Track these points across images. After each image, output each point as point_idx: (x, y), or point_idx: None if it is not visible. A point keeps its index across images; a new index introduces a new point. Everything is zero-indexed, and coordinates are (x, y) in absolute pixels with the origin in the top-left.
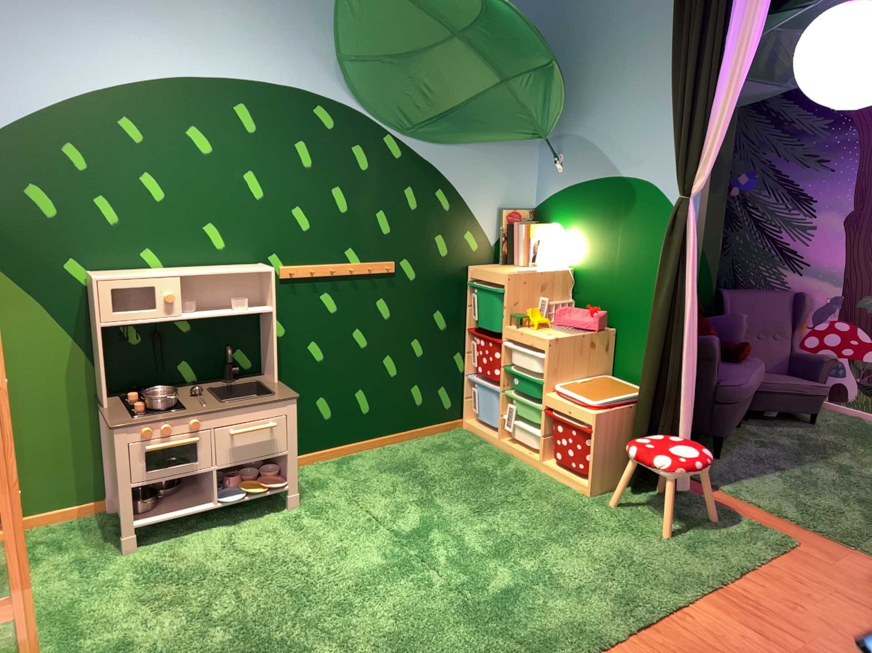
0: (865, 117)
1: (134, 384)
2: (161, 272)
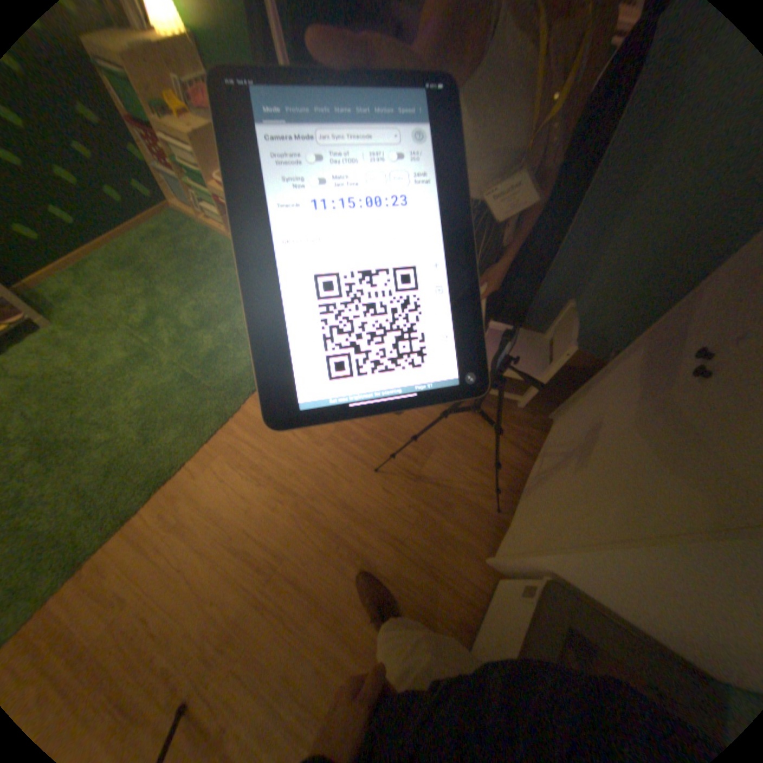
0: None
1: None
2: None
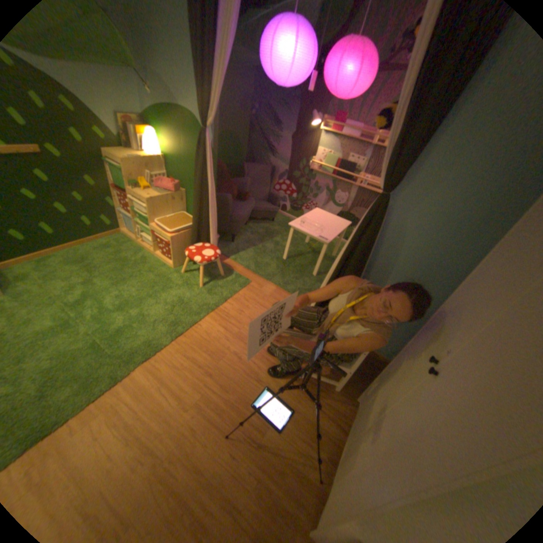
0: (305, 85)
1: None
2: None
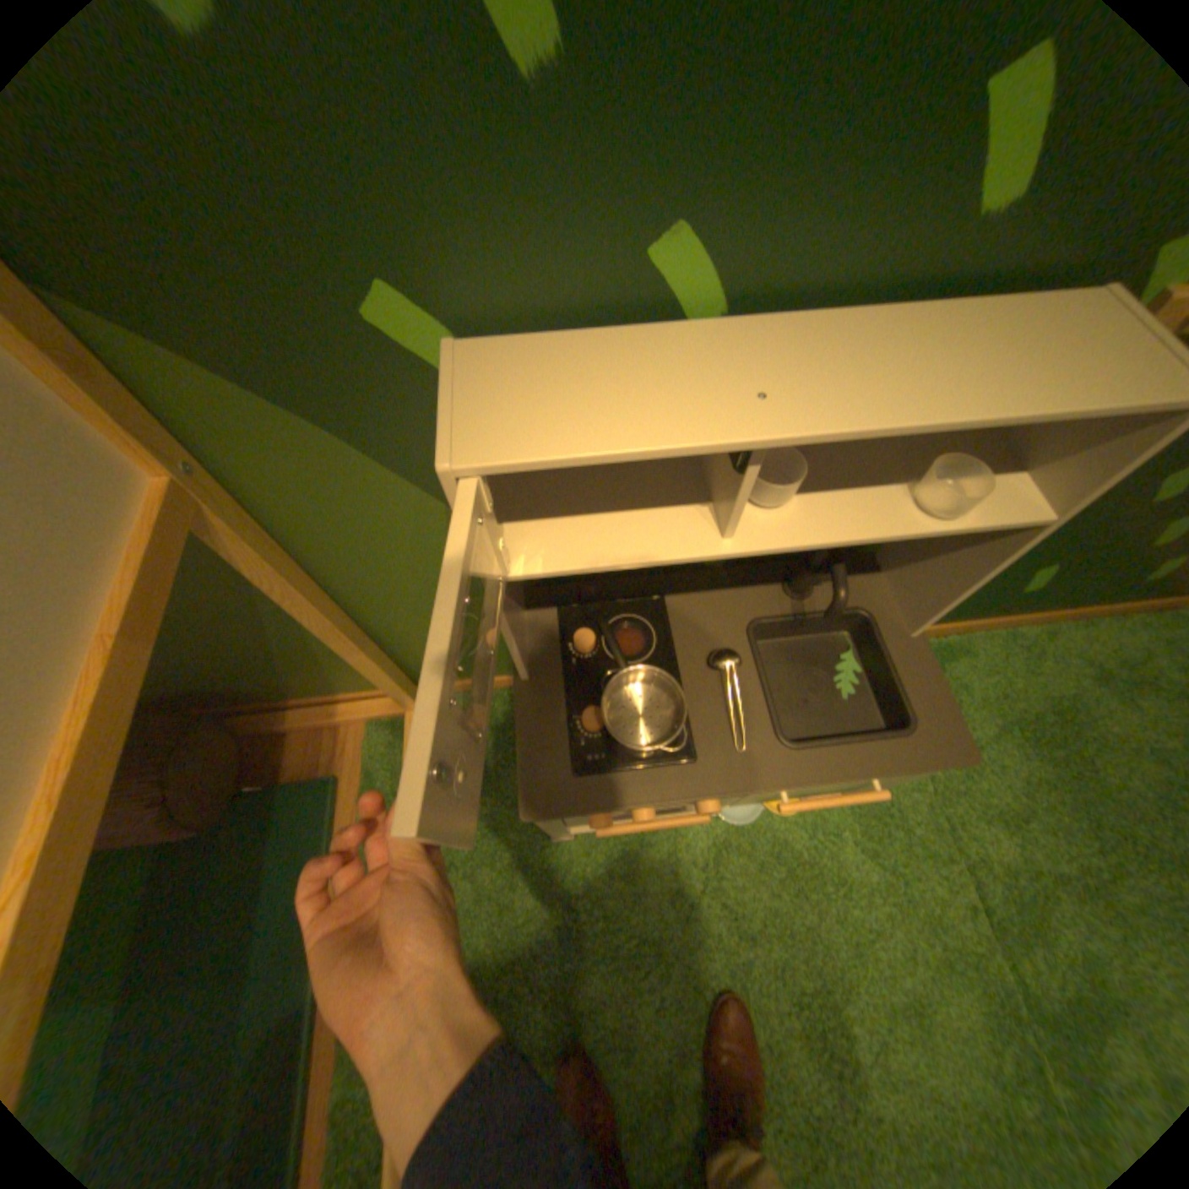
0: None
1: None
2: (722, 396)
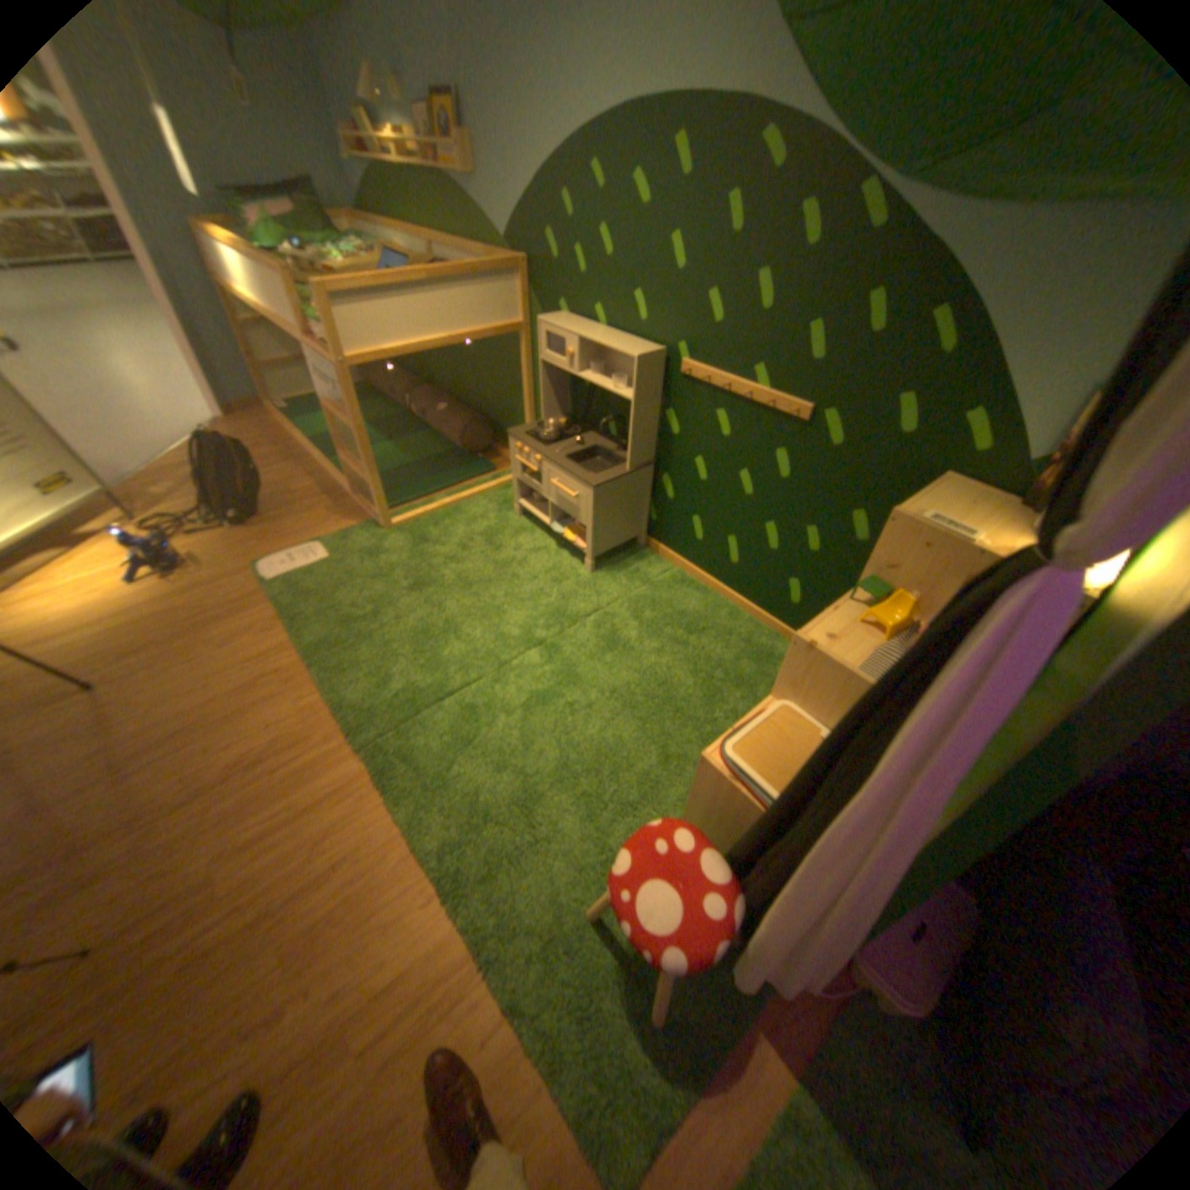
0: None
1: (583, 418)
2: (579, 330)
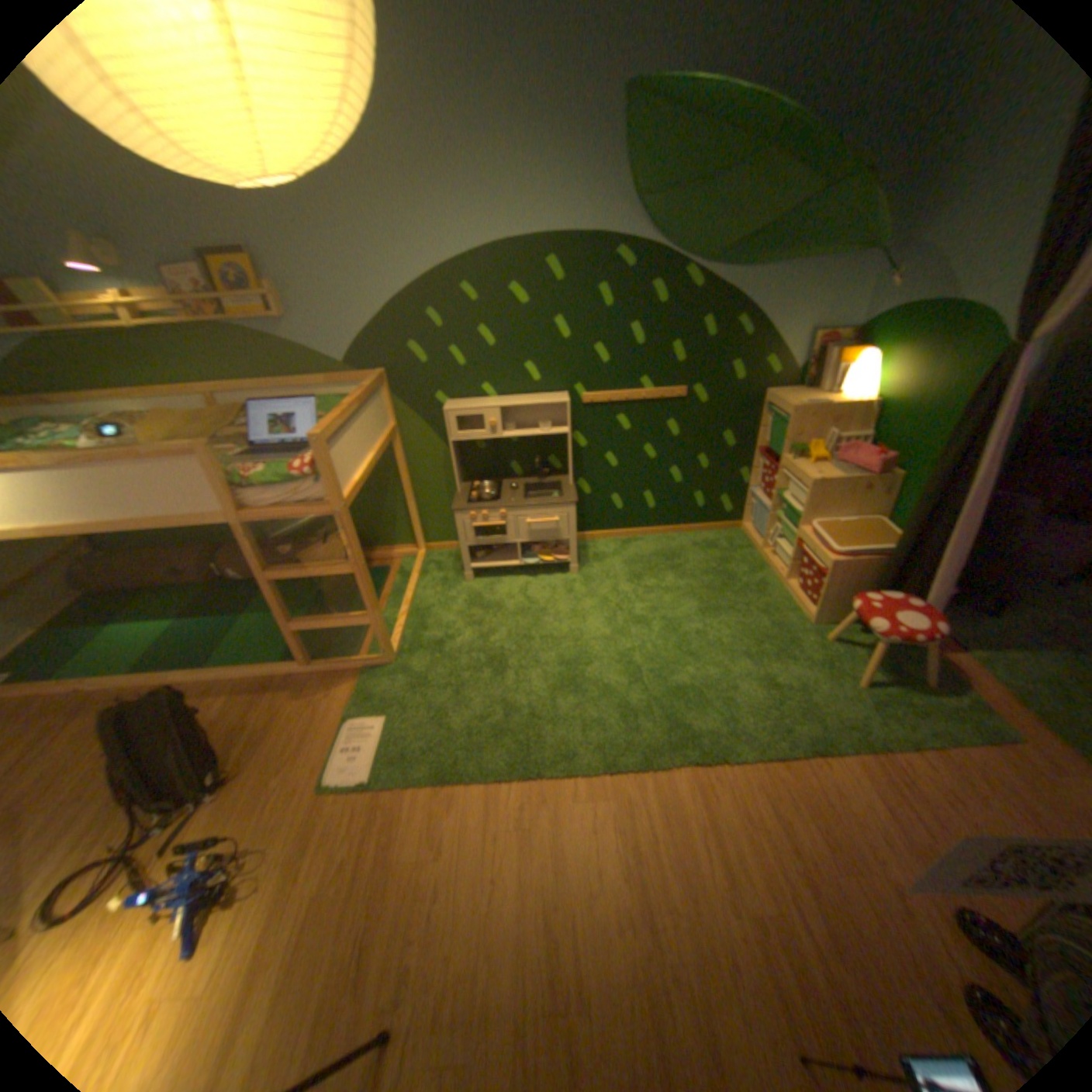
0: None
1: (483, 476)
2: (490, 404)
